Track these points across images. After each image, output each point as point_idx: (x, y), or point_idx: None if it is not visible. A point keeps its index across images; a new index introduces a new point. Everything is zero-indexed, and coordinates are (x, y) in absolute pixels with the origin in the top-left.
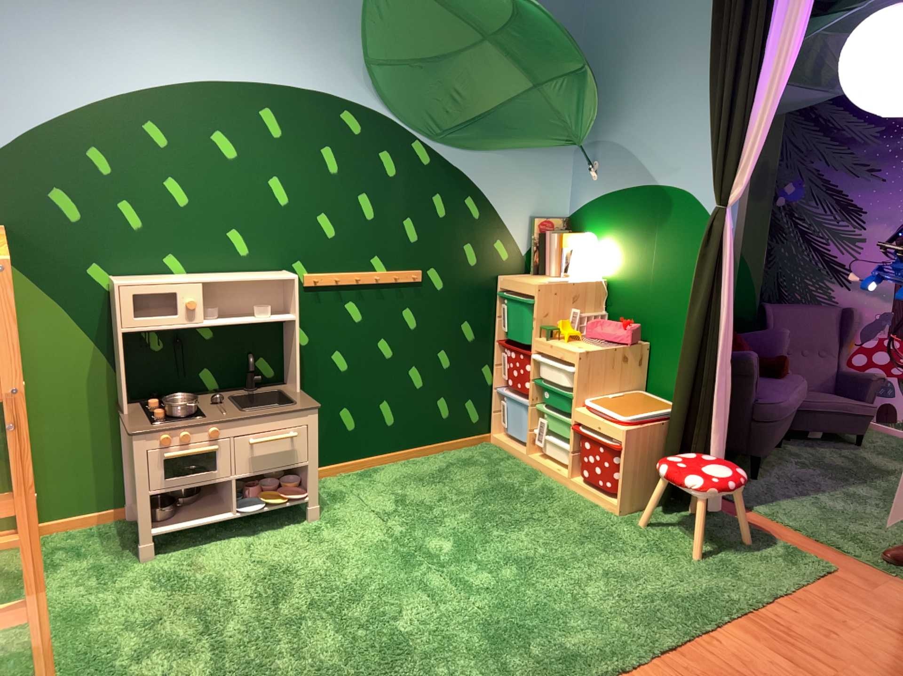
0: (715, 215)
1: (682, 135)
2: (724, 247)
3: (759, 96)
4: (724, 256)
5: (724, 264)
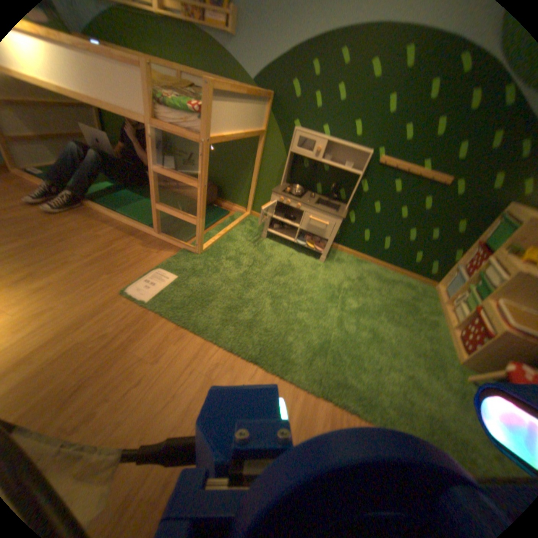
0: None
1: None
2: None
3: None
4: None
5: None
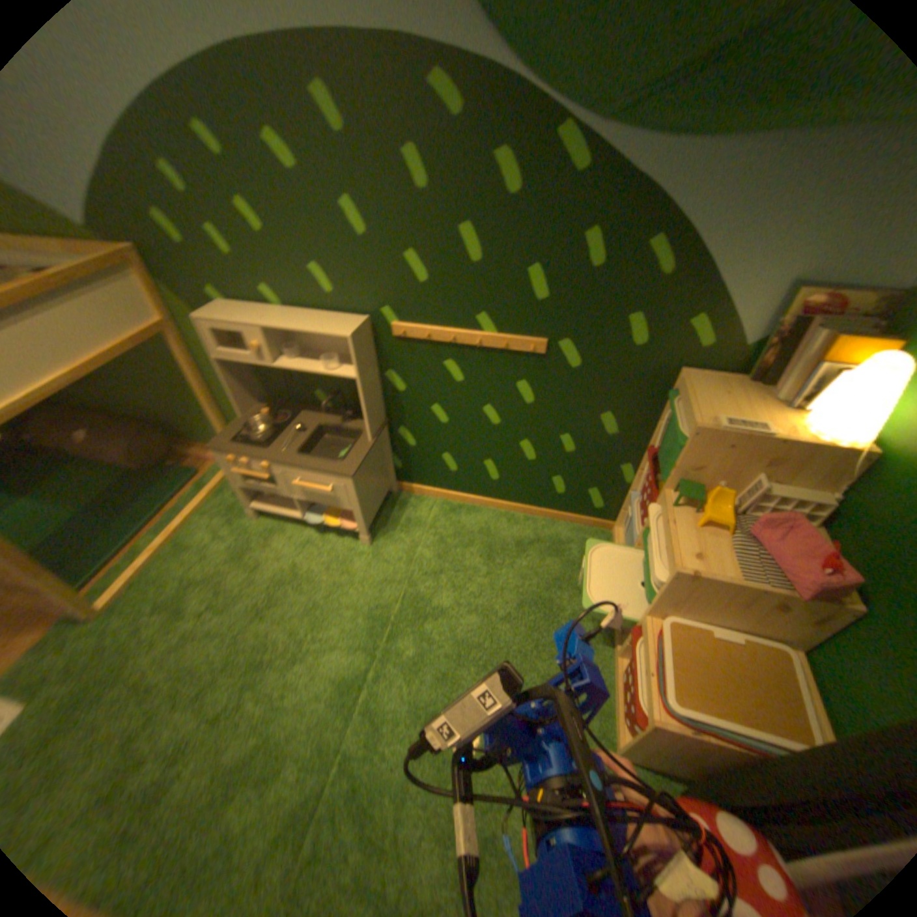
0: None
1: None
2: None
3: None
4: None
5: None
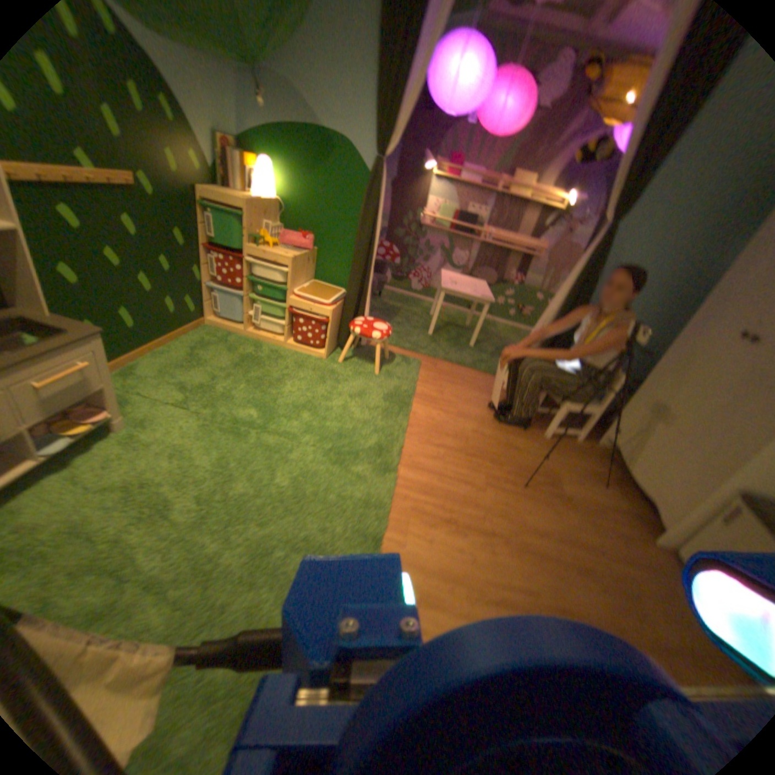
0: (371, 160)
1: (347, 84)
2: (383, 186)
3: (415, 69)
4: (382, 193)
5: (381, 199)
